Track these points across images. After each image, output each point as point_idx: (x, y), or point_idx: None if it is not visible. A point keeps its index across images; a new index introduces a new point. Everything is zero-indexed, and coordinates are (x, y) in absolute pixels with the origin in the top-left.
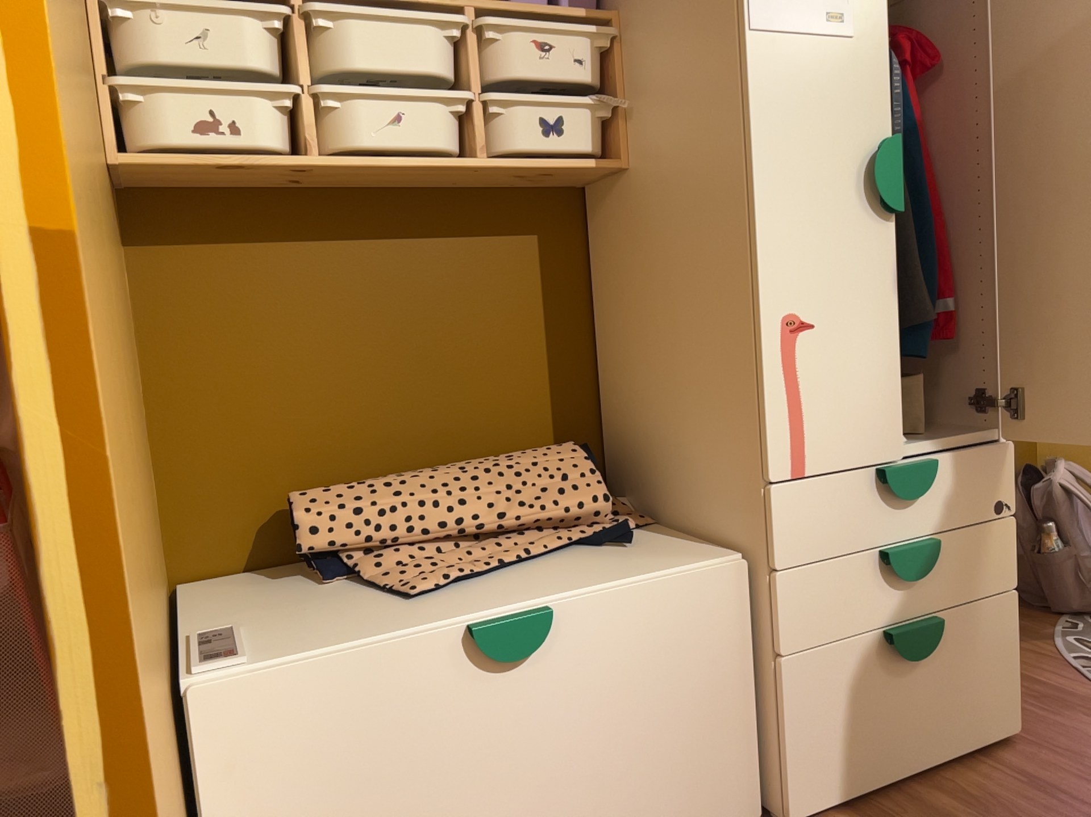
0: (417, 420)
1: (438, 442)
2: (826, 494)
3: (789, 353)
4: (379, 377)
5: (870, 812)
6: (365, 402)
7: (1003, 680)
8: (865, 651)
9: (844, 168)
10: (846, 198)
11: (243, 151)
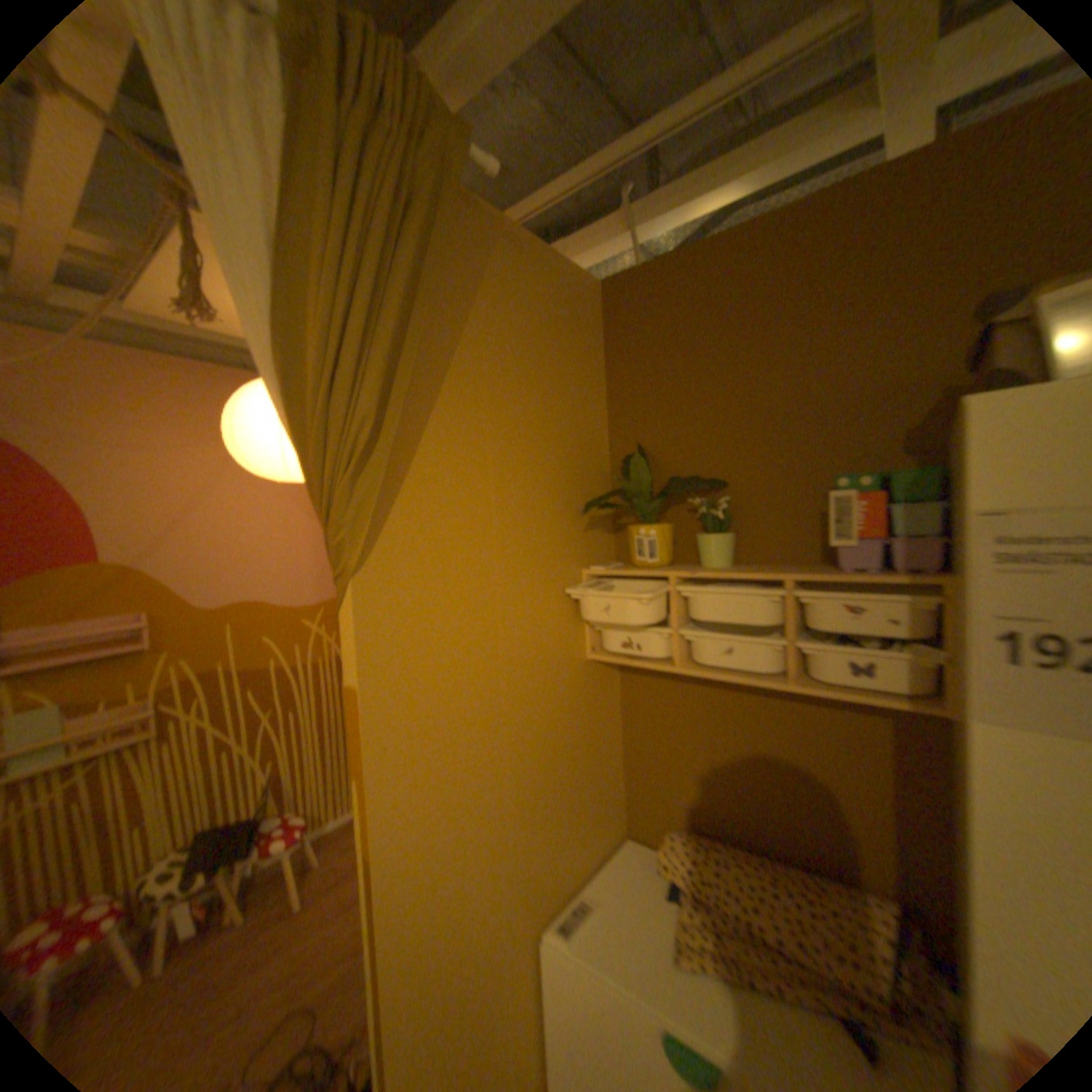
0: (767, 818)
1: (781, 838)
2: None
3: None
4: (742, 779)
5: None
6: (731, 791)
7: None
8: None
9: None
10: None
11: (641, 657)
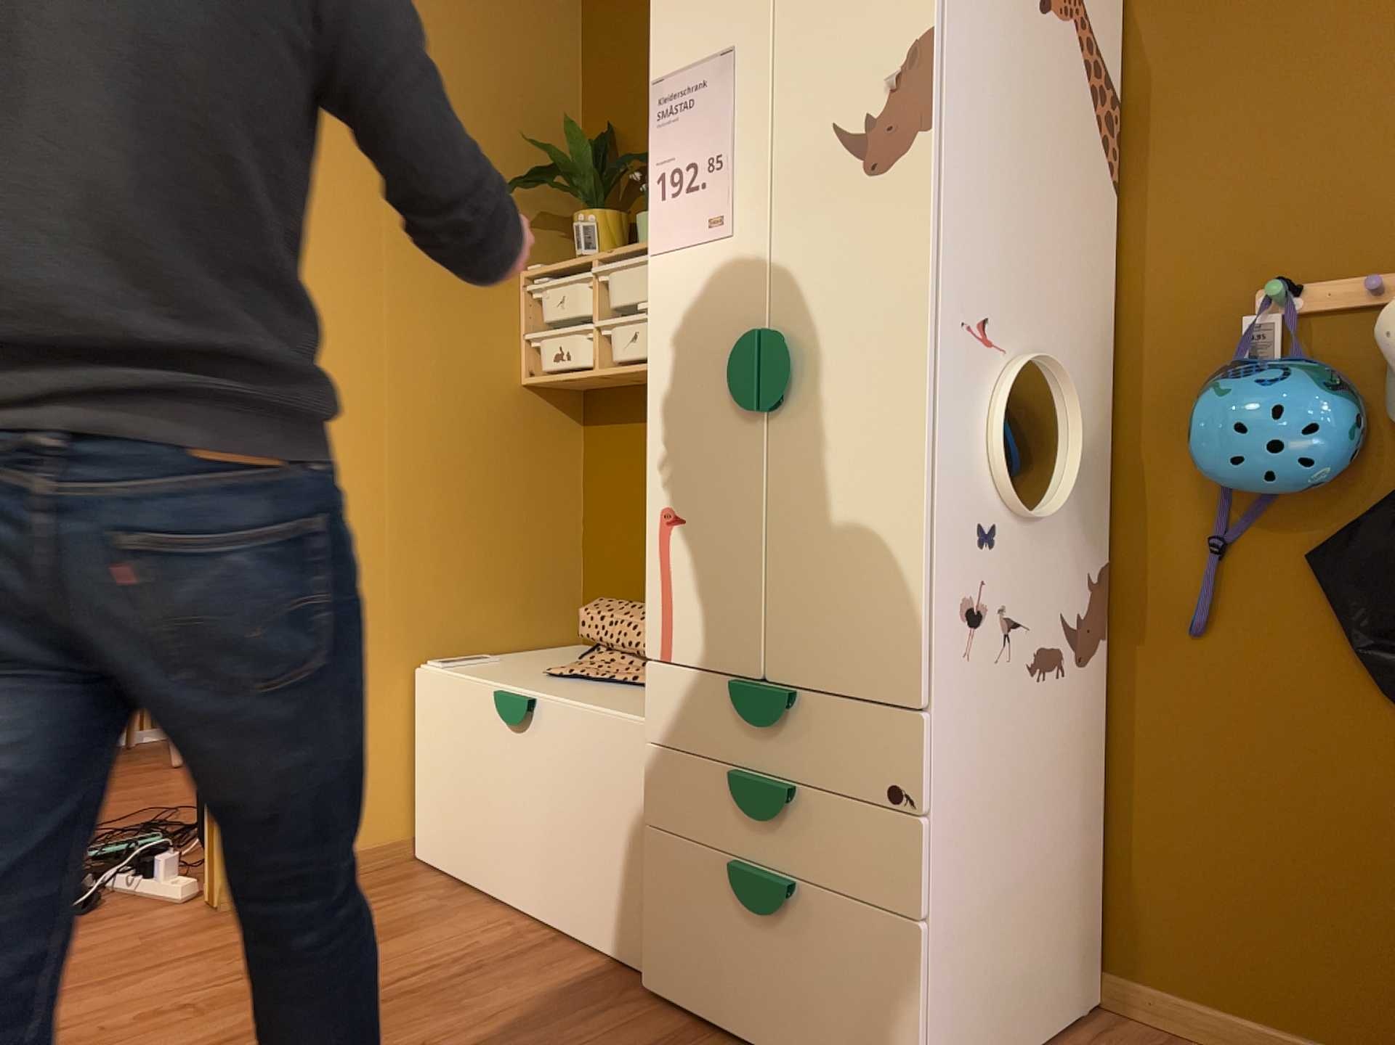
0: None
1: None
2: (687, 687)
3: (662, 542)
4: None
5: (690, 1034)
6: None
7: (890, 1039)
8: (715, 870)
9: (718, 366)
10: (717, 396)
11: (569, 368)
